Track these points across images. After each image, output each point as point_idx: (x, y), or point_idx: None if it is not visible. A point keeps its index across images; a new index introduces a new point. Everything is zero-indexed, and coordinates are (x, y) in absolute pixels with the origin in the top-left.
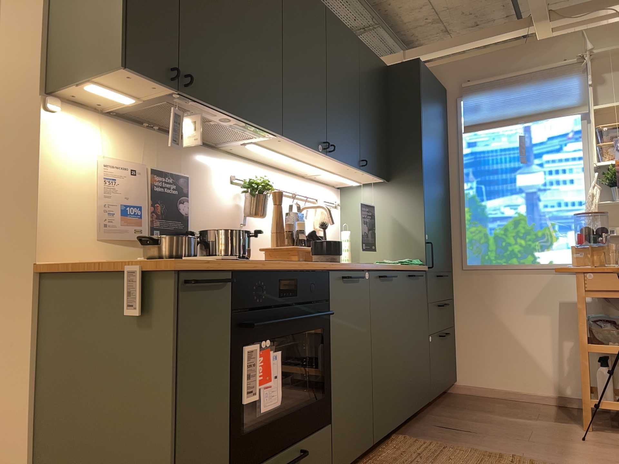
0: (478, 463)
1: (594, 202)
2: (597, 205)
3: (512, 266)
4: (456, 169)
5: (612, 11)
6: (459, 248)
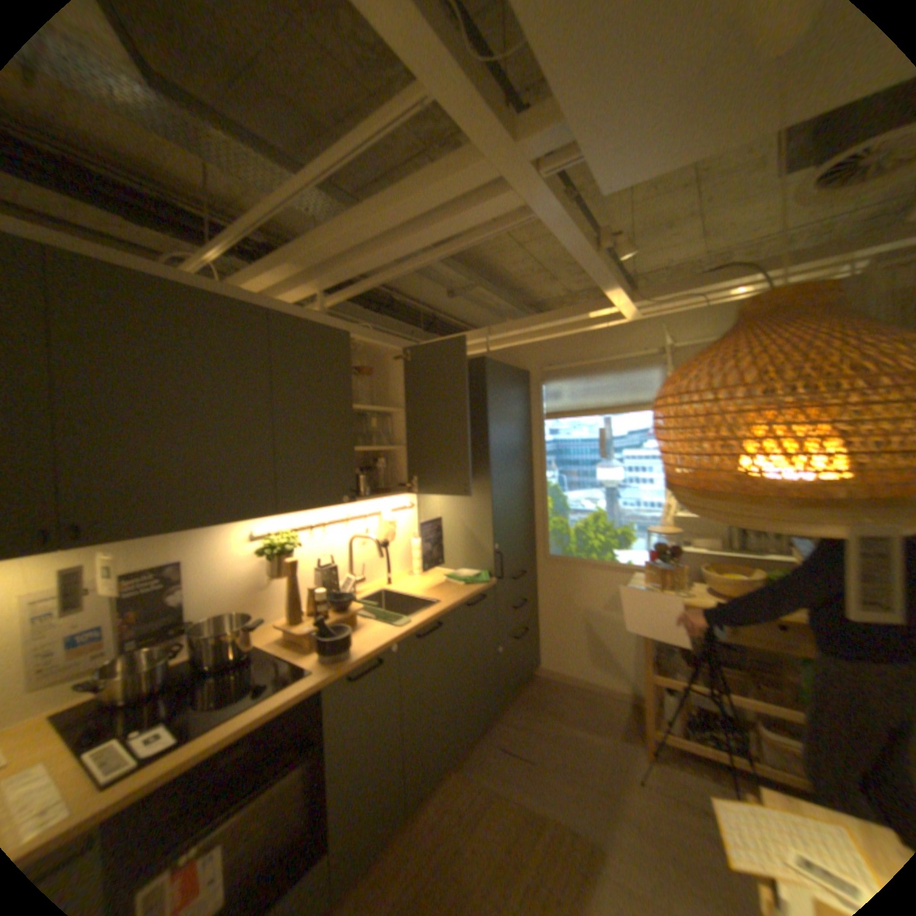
0: (515, 842)
1: (672, 514)
2: (677, 511)
3: (592, 563)
4: (539, 457)
5: (701, 296)
6: (543, 538)
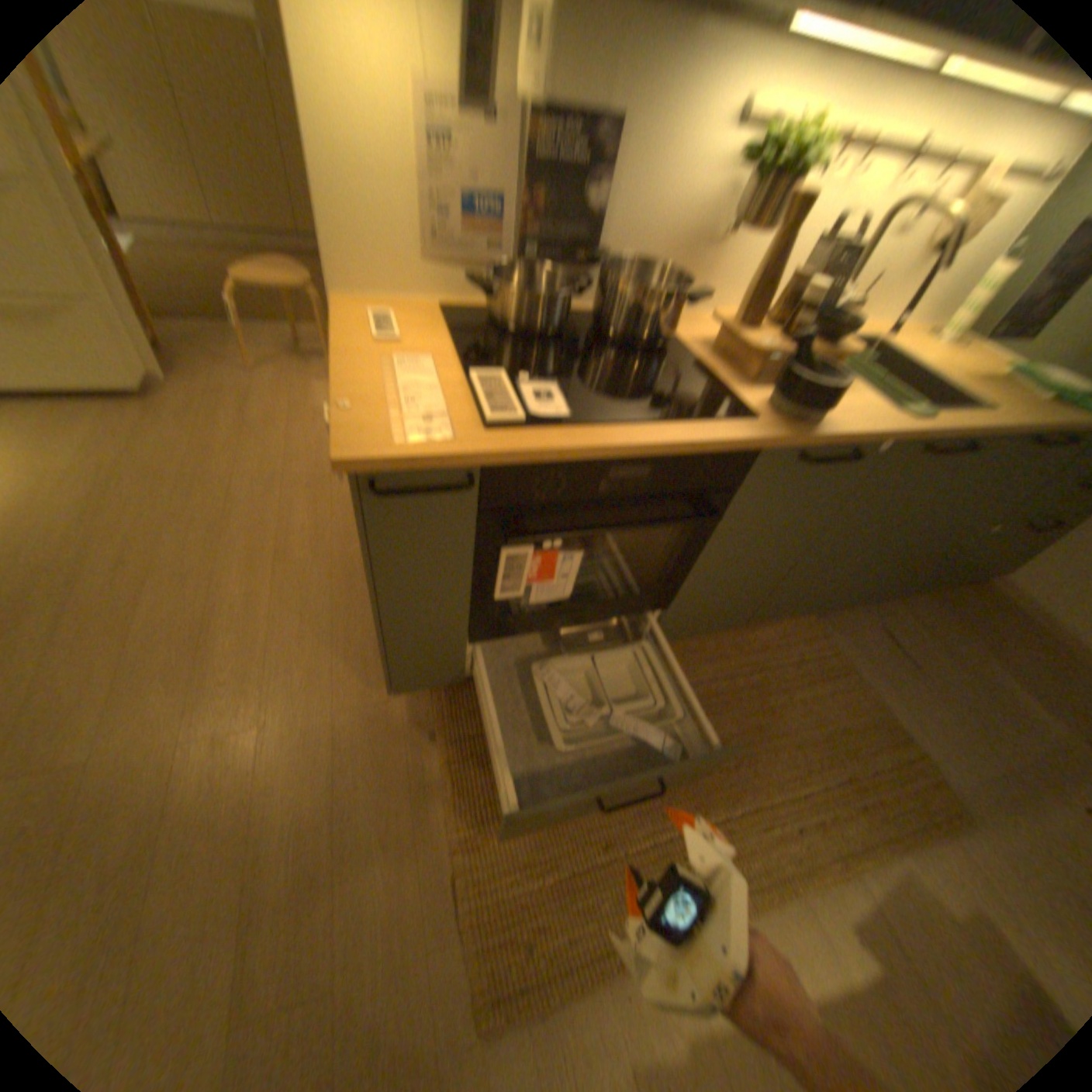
0: (860, 730)
1: None
2: None
3: None
4: None
5: None
6: None
